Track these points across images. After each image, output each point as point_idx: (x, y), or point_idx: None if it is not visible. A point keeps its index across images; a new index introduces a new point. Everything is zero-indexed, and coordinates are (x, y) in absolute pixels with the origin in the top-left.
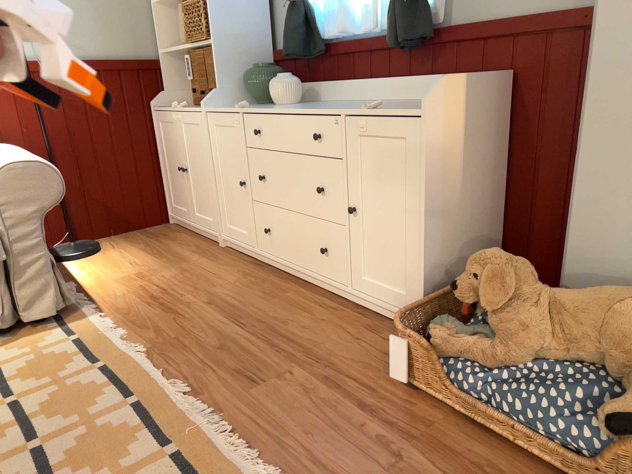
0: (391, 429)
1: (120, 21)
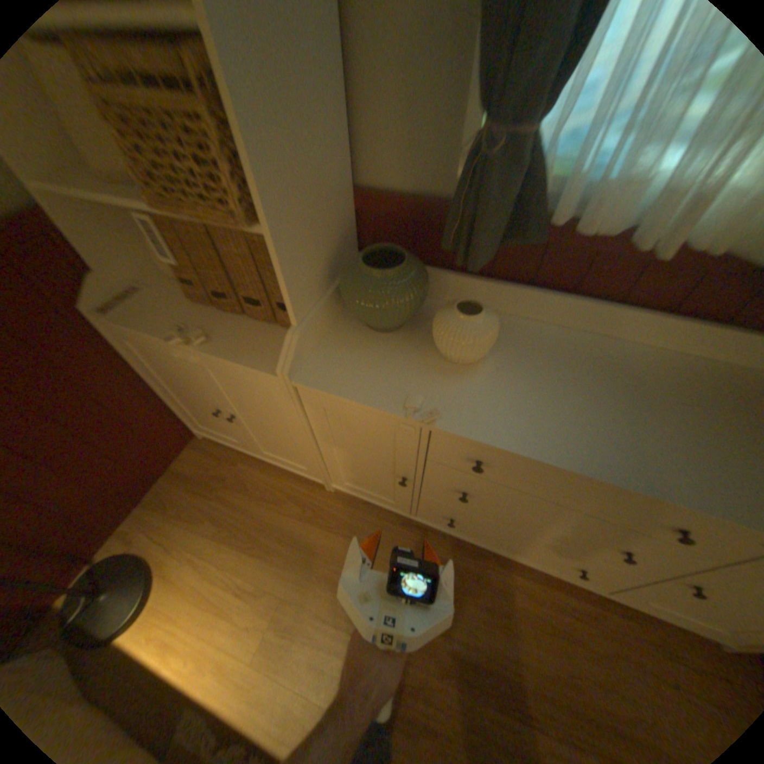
0: None
1: None
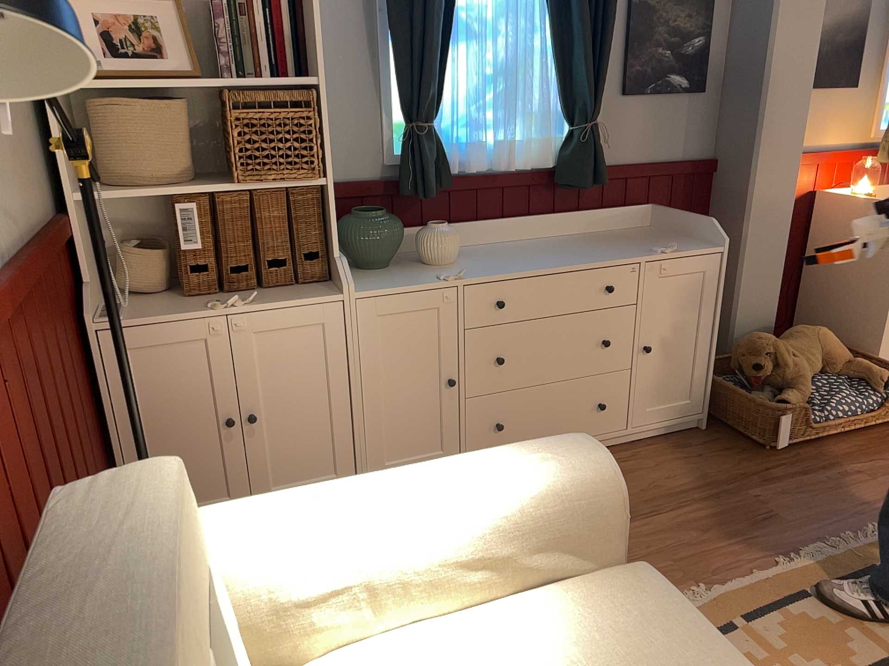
0: (830, 469)
1: (17, 130)
